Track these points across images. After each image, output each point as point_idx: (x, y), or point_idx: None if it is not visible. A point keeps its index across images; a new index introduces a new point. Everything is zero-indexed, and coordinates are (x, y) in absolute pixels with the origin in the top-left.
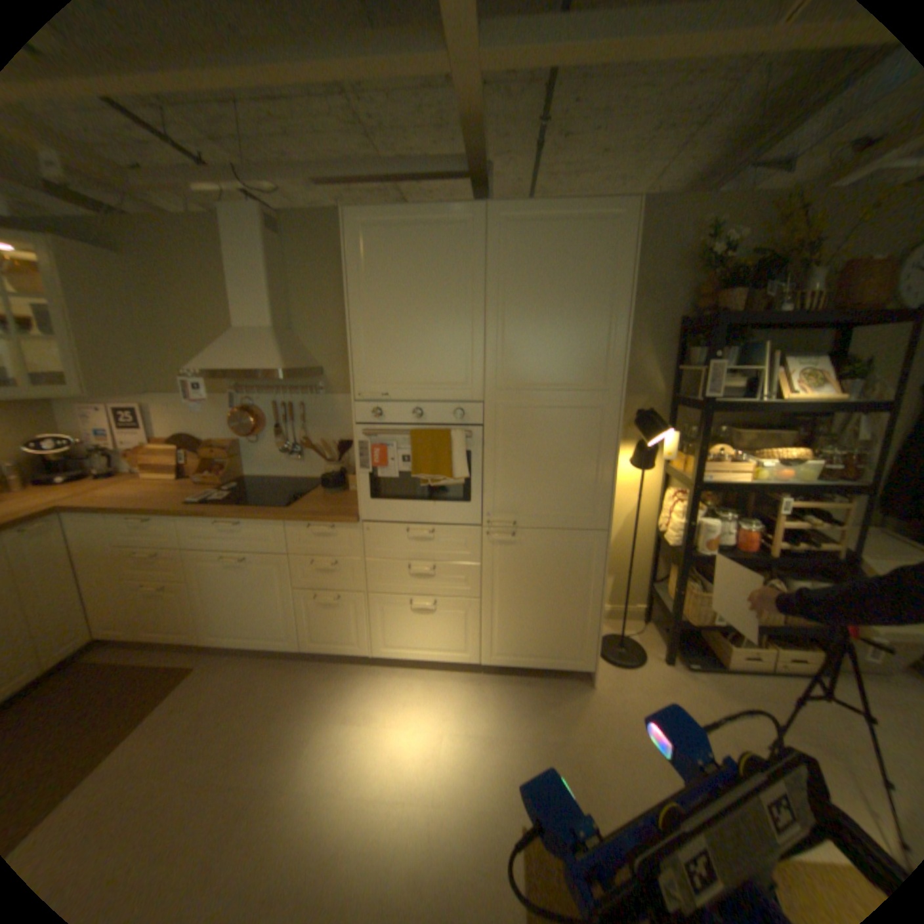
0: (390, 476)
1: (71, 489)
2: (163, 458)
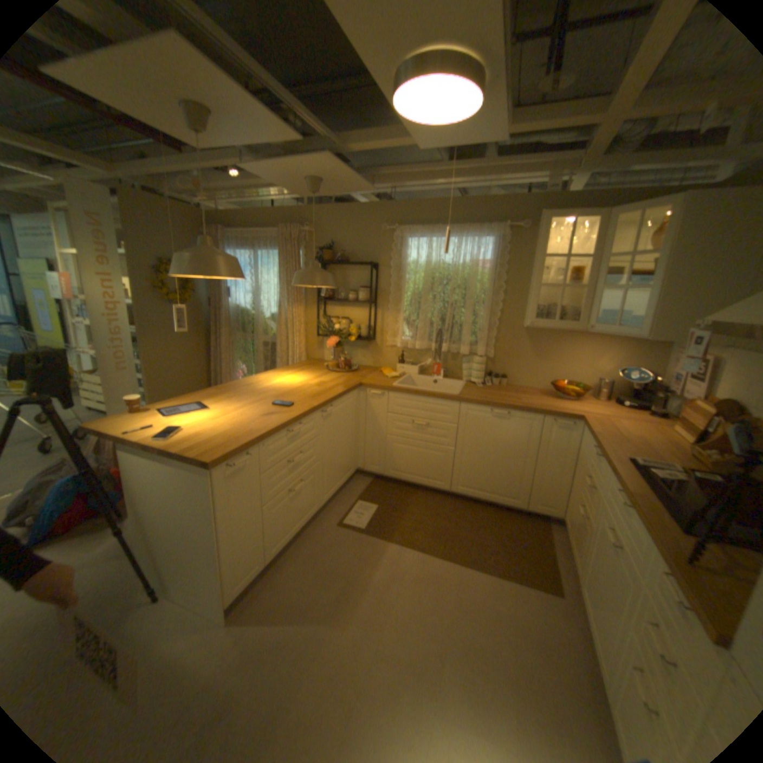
0: None
1: (623, 414)
2: (702, 419)
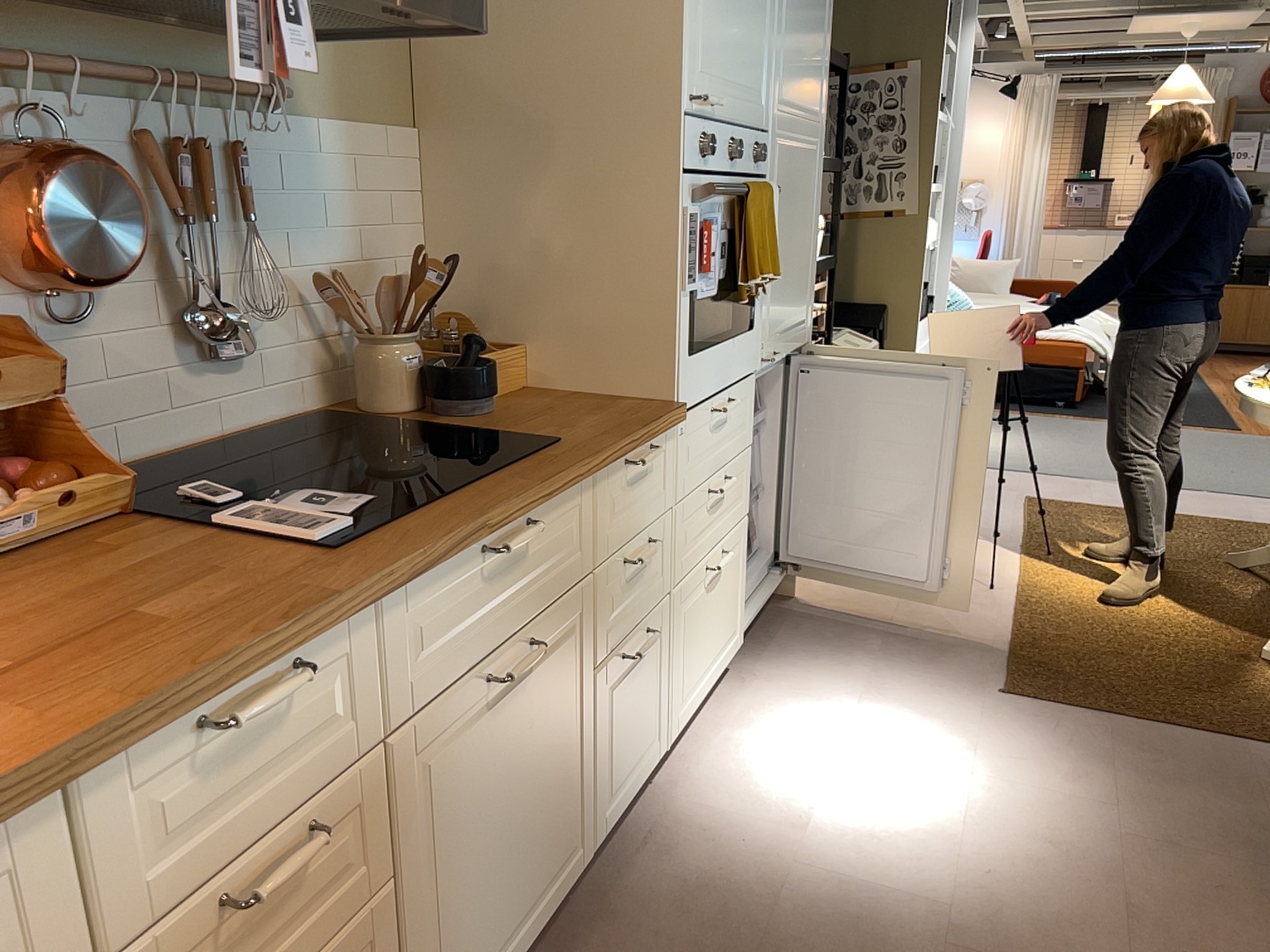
0: (712, 294)
1: None
2: None
